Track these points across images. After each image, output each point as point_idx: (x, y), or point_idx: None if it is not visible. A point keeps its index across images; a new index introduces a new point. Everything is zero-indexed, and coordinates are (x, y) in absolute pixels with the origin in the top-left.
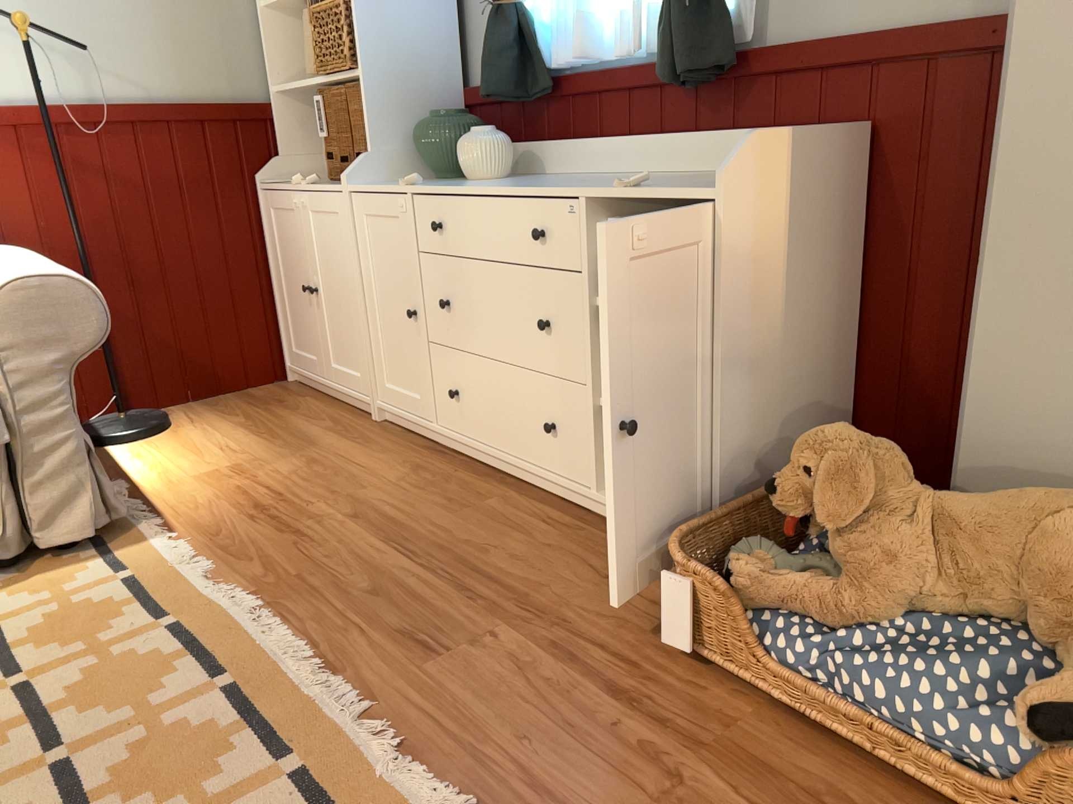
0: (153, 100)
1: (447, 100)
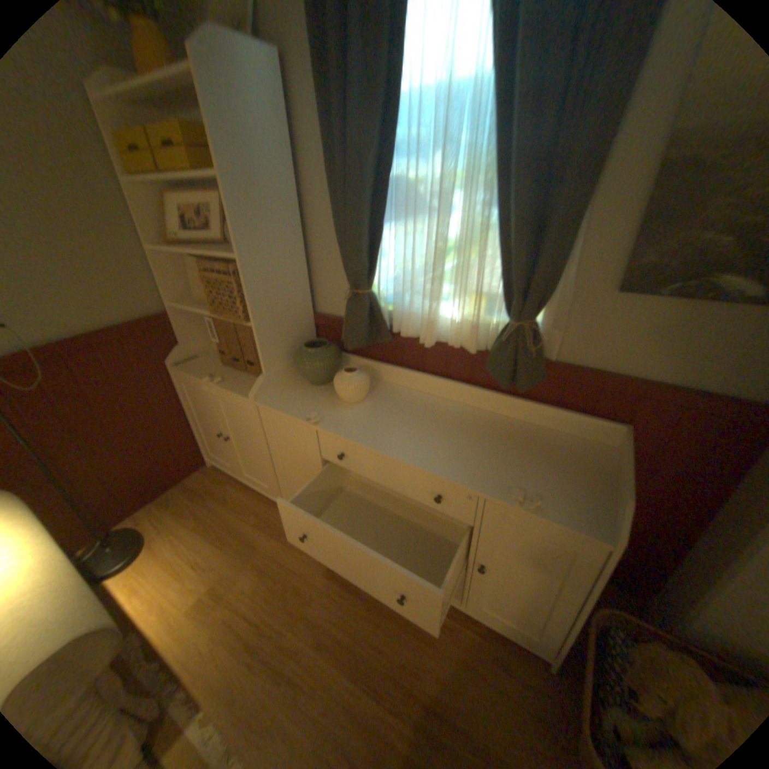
0: (70, 330)
1: (306, 322)
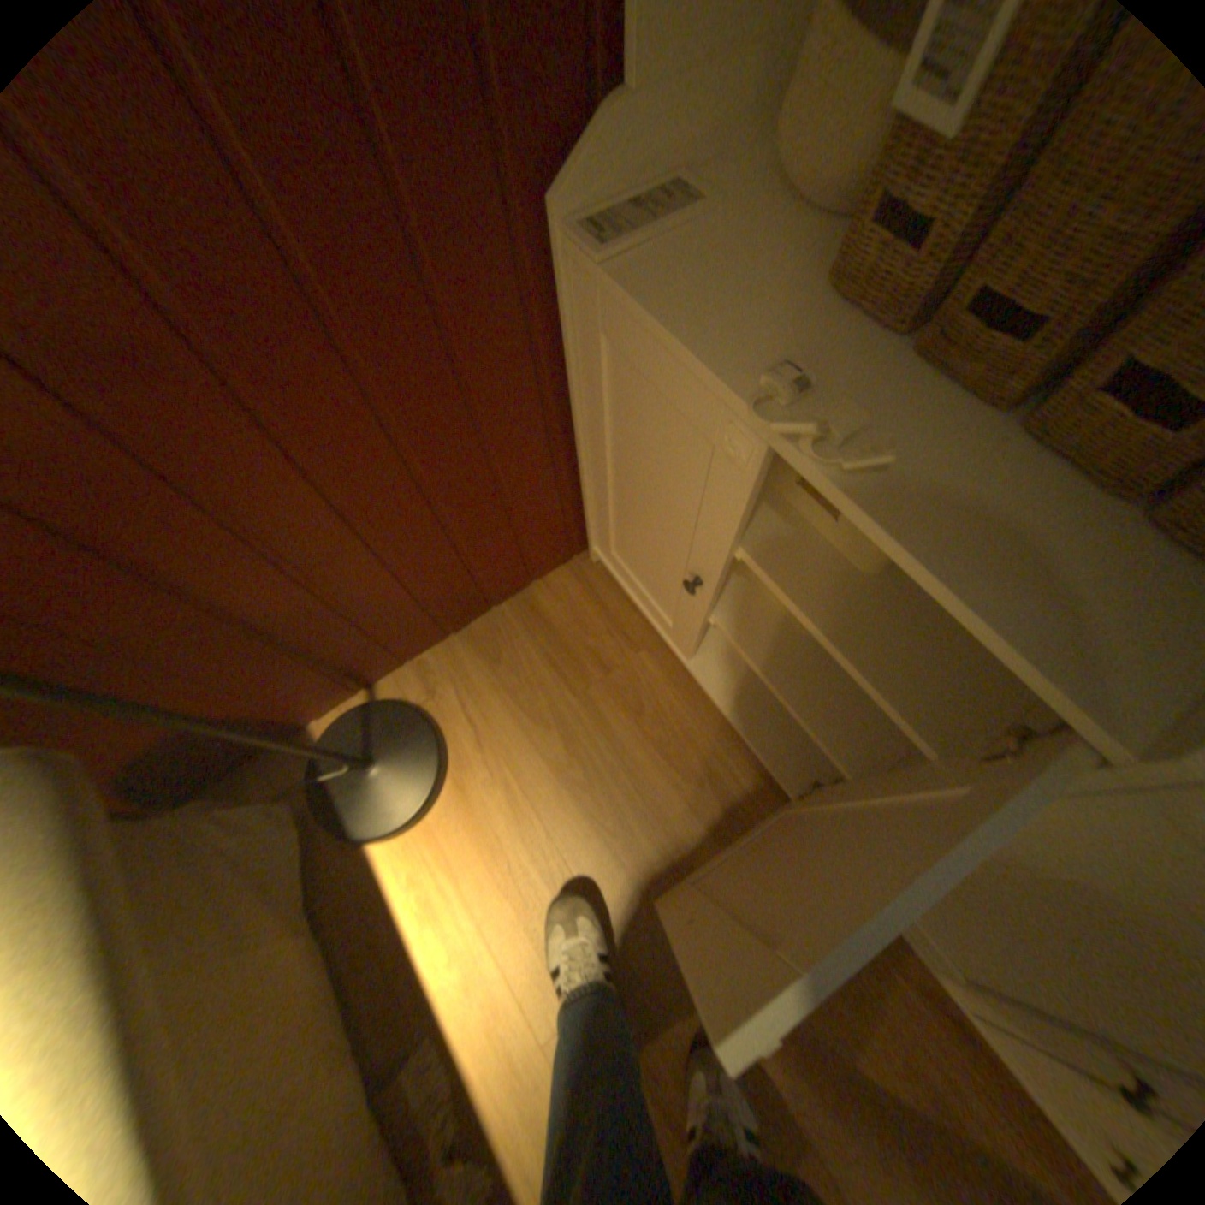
0: None
1: None
